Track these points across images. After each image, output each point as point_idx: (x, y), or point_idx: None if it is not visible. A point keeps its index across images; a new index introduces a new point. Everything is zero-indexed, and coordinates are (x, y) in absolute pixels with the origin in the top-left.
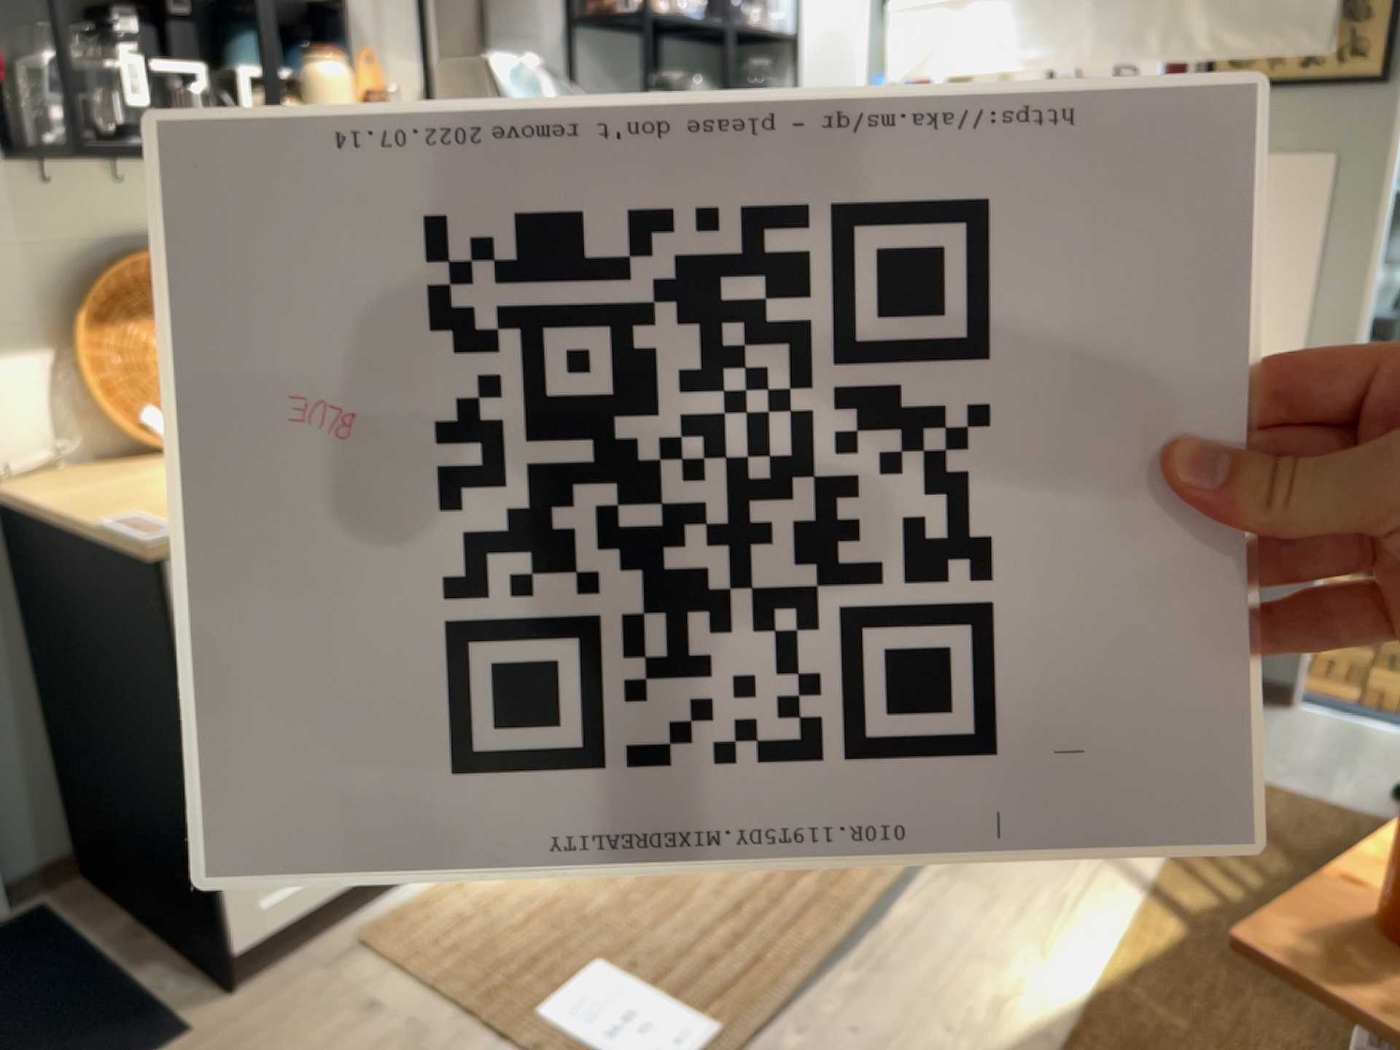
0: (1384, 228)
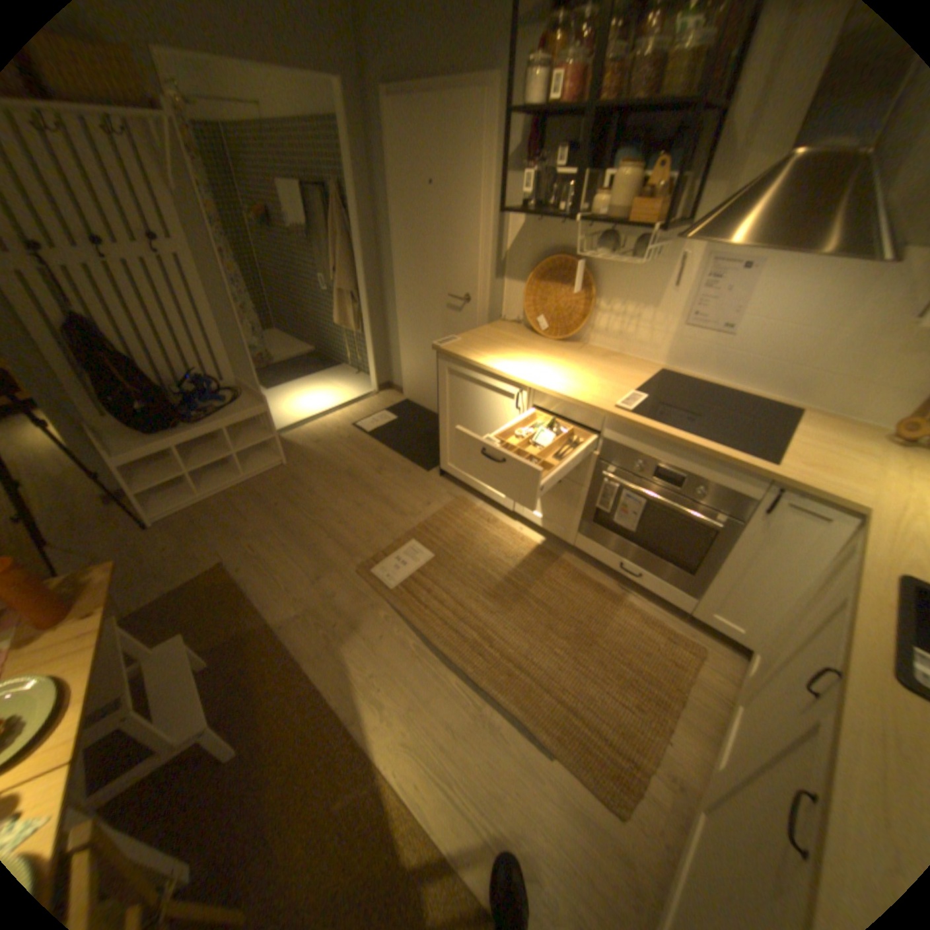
0: None
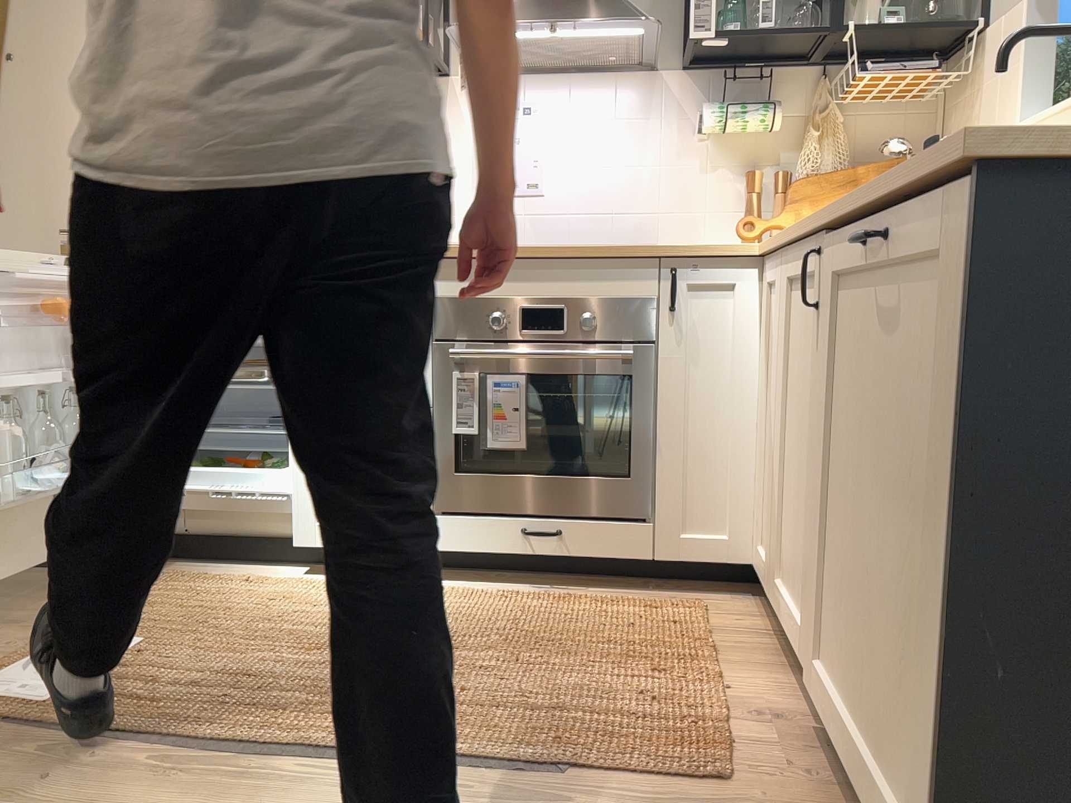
0: None
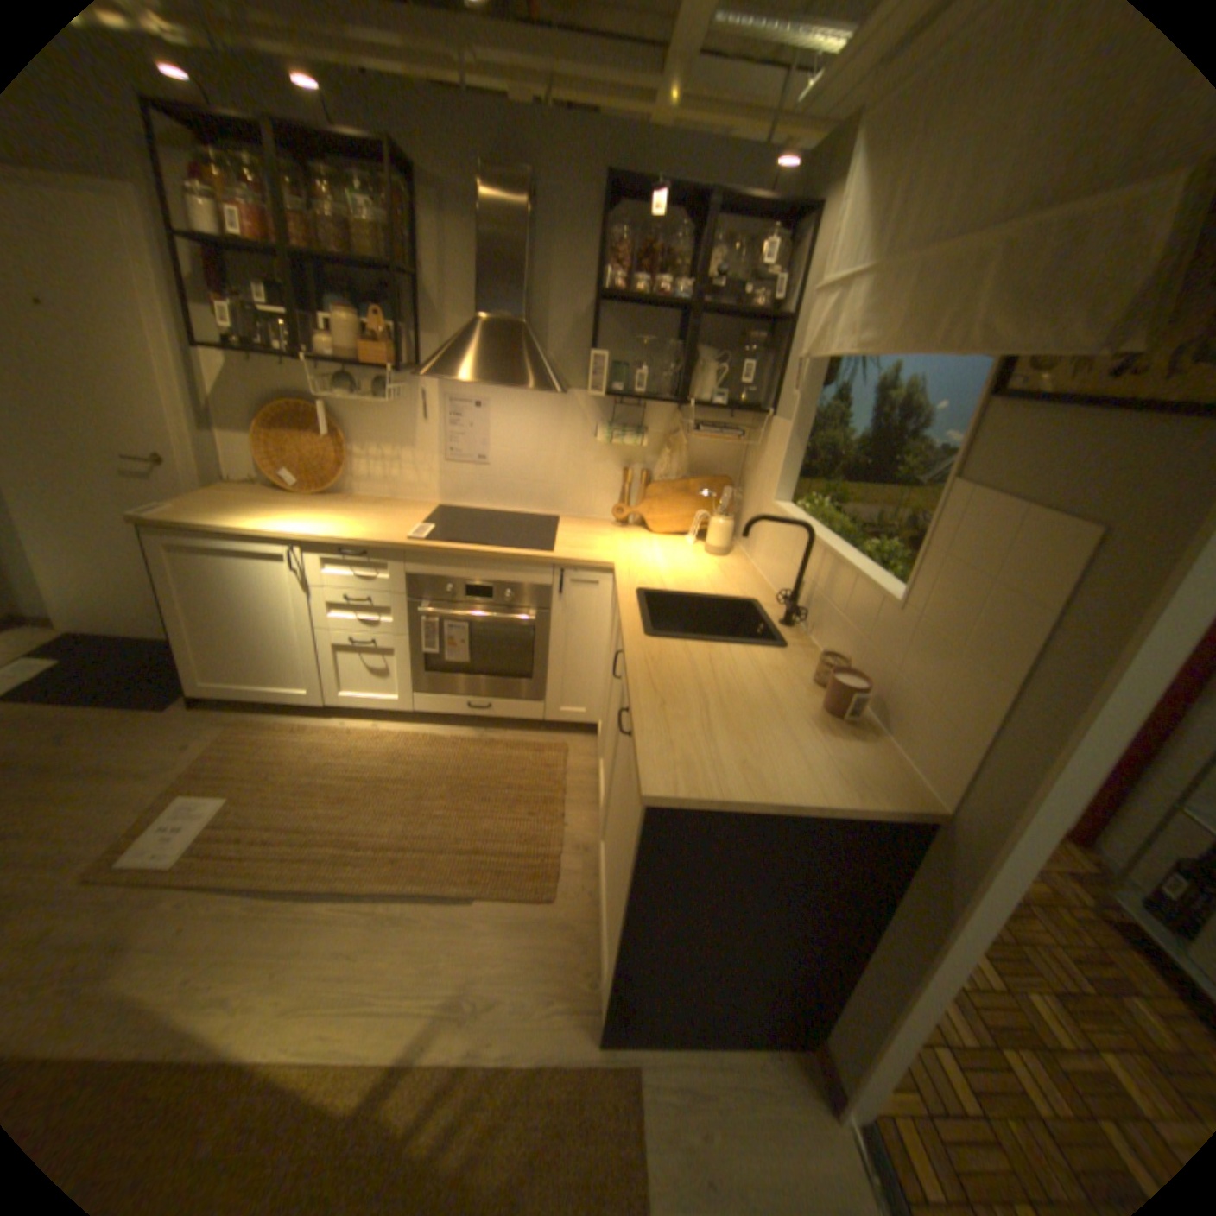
0: (1116, 680)
